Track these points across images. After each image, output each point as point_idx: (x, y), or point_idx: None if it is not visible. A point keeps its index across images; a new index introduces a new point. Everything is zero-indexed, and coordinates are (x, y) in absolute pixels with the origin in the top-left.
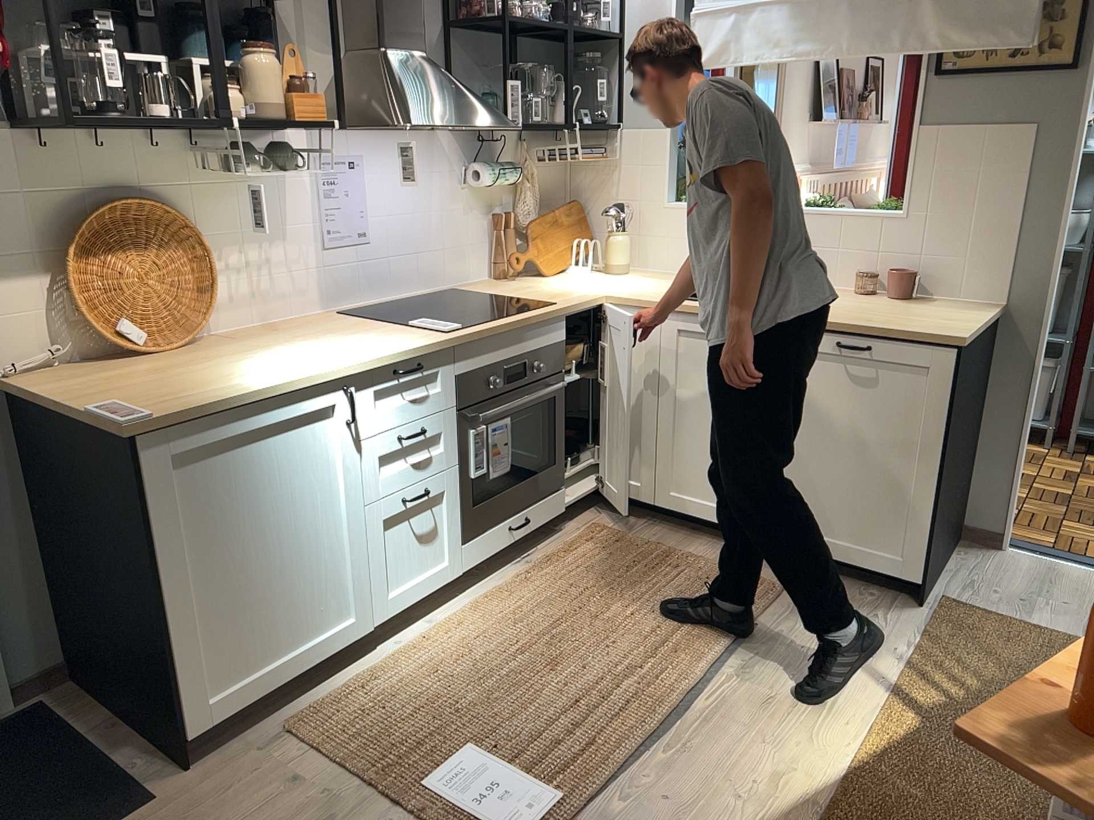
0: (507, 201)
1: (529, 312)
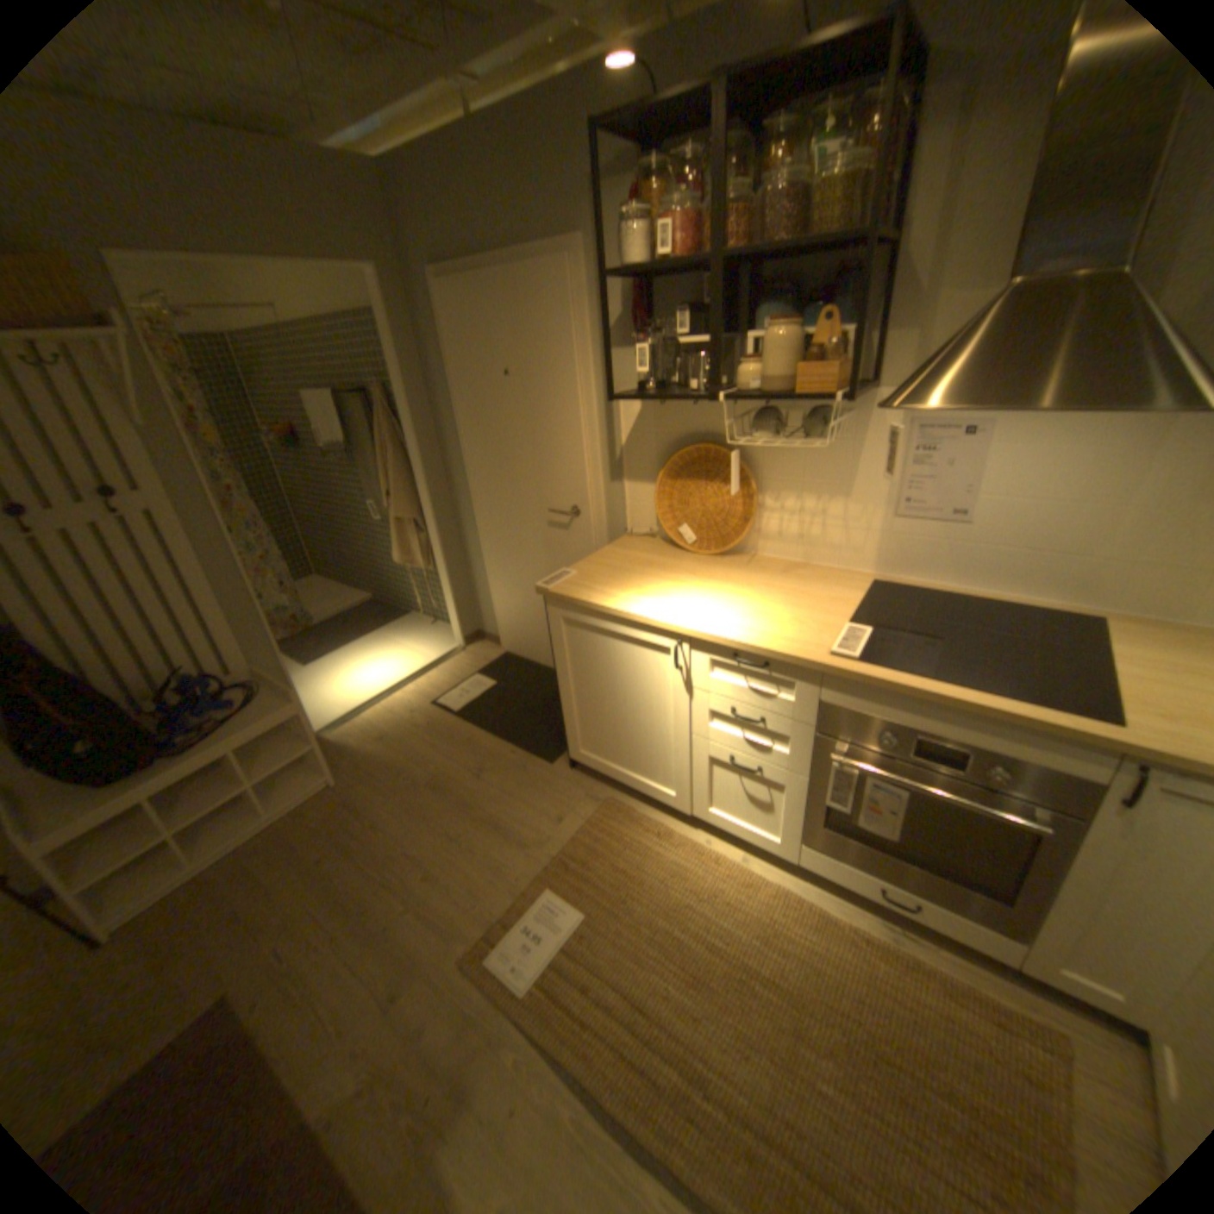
0: None
1: (1016, 703)
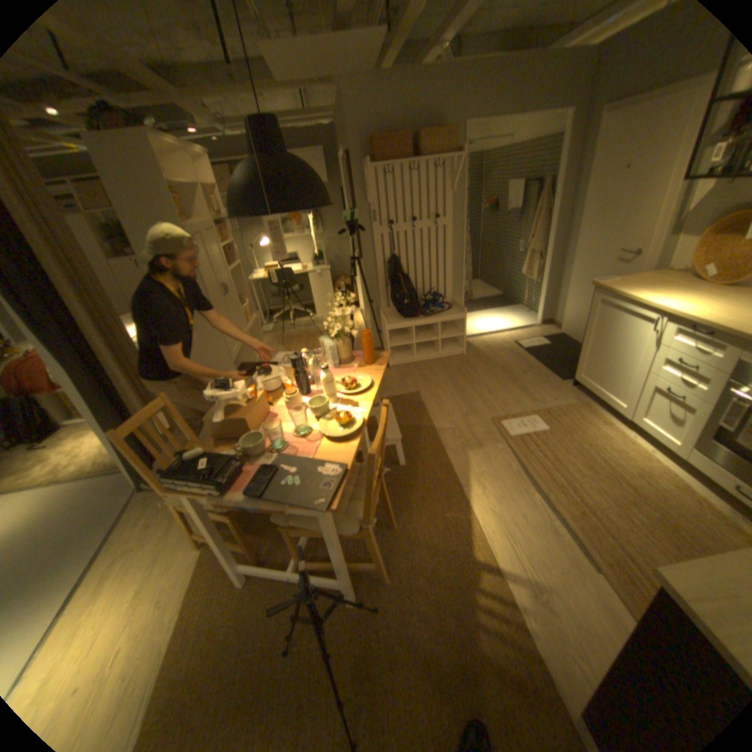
0: None
1: None
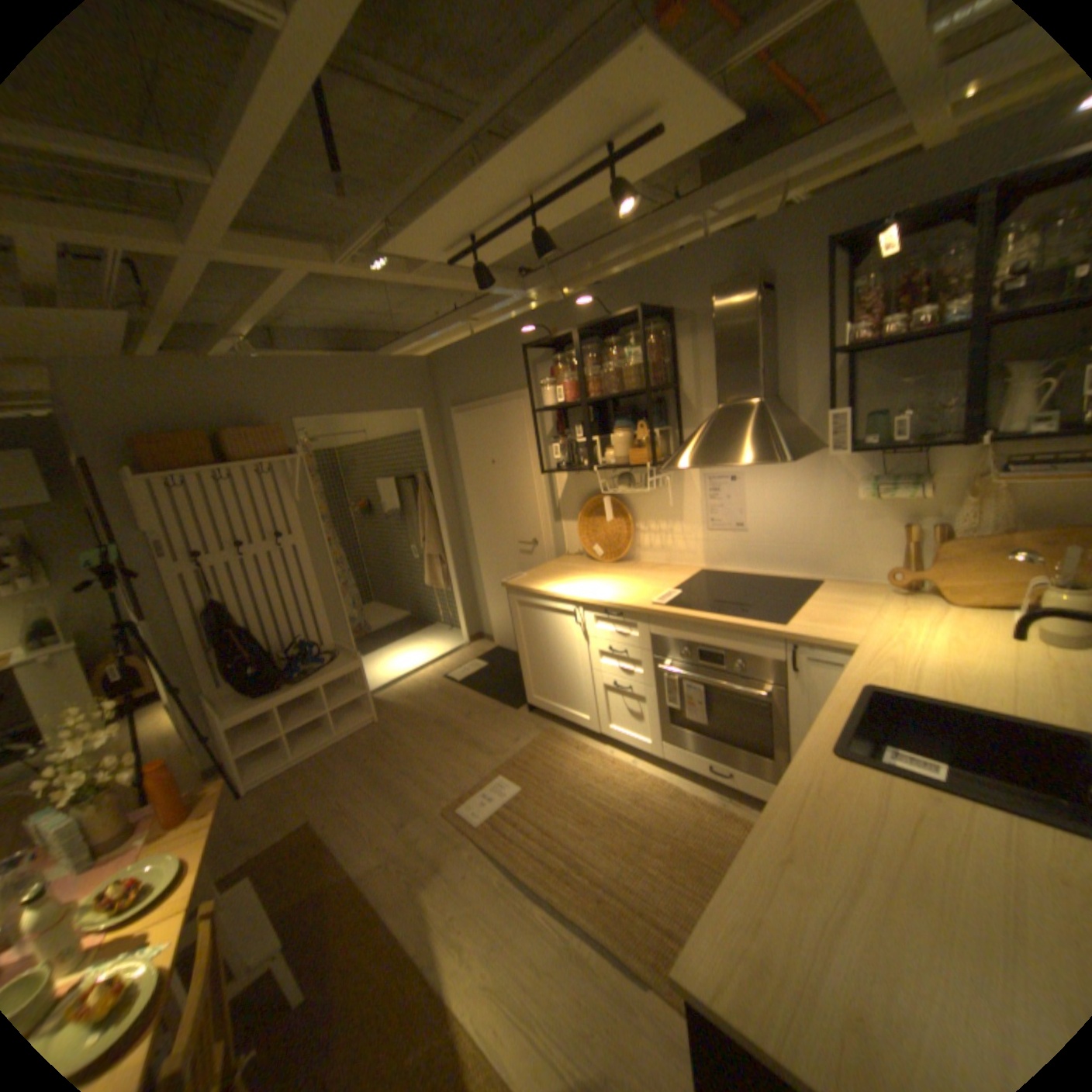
0: (950, 512)
1: (736, 619)
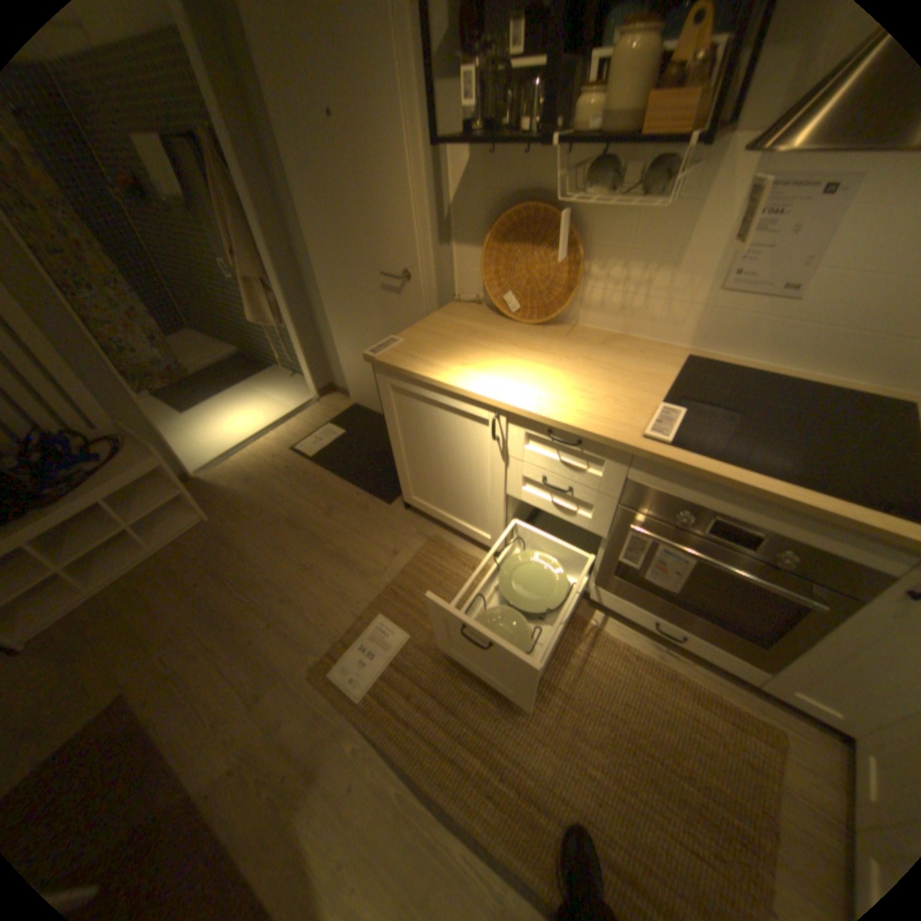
0: None
1: (828, 497)
